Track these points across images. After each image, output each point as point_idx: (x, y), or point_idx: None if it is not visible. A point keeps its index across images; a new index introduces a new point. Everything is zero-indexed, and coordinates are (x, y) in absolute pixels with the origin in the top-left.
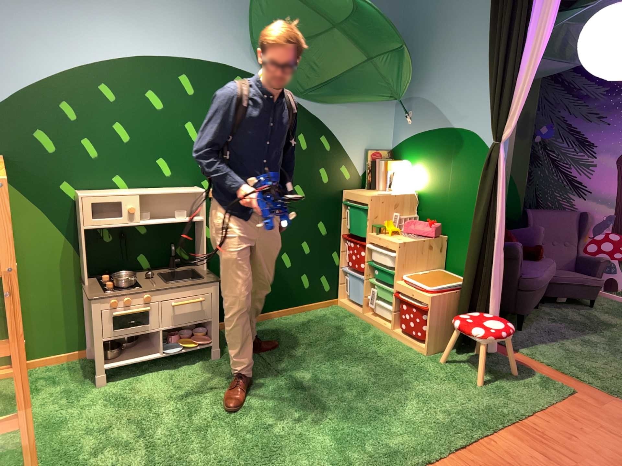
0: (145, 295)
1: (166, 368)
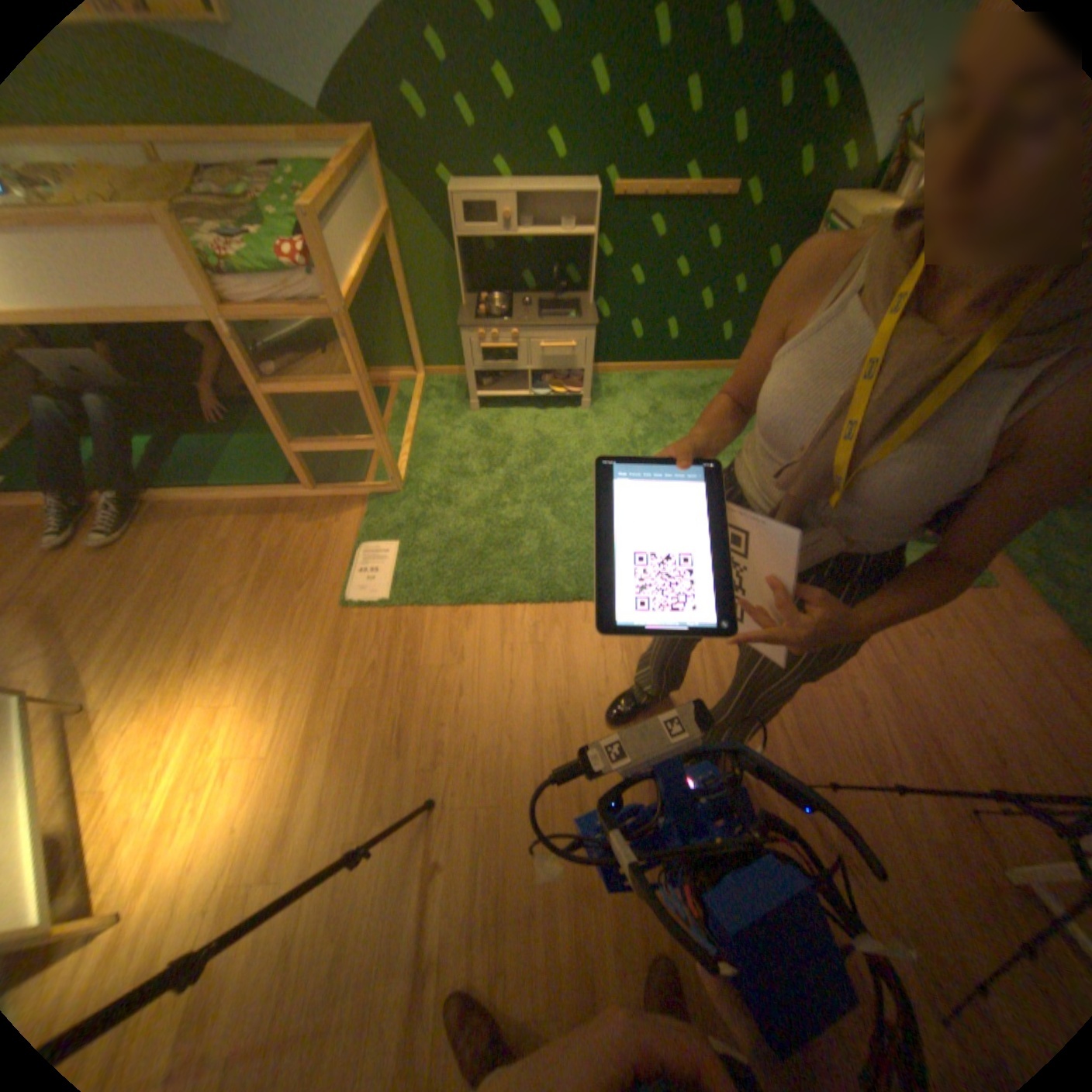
0: (508, 333)
1: (531, 411)
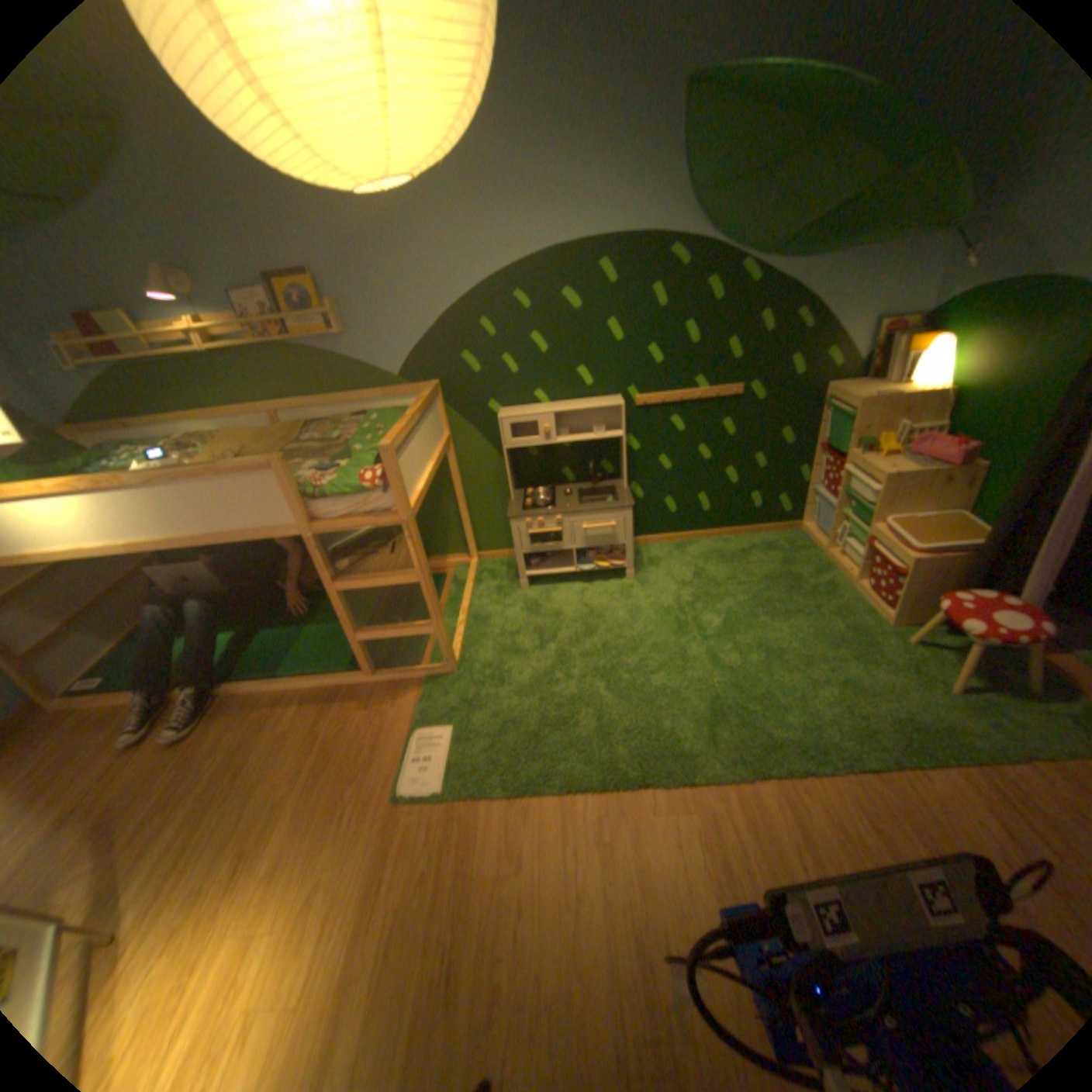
0: (552, 519)
1: (577, 584)
